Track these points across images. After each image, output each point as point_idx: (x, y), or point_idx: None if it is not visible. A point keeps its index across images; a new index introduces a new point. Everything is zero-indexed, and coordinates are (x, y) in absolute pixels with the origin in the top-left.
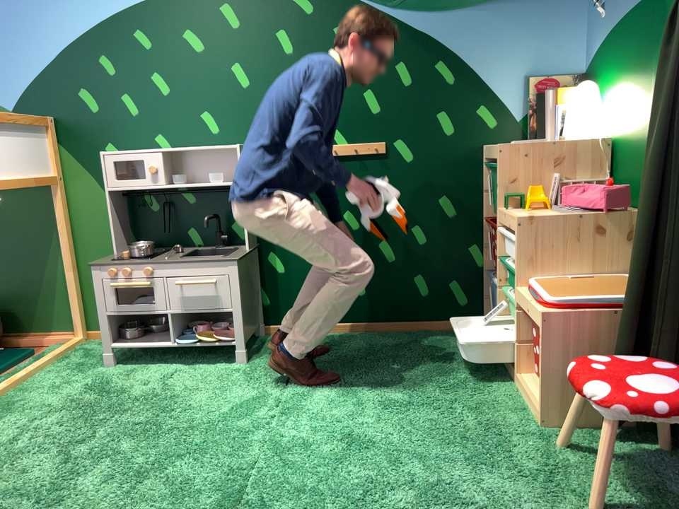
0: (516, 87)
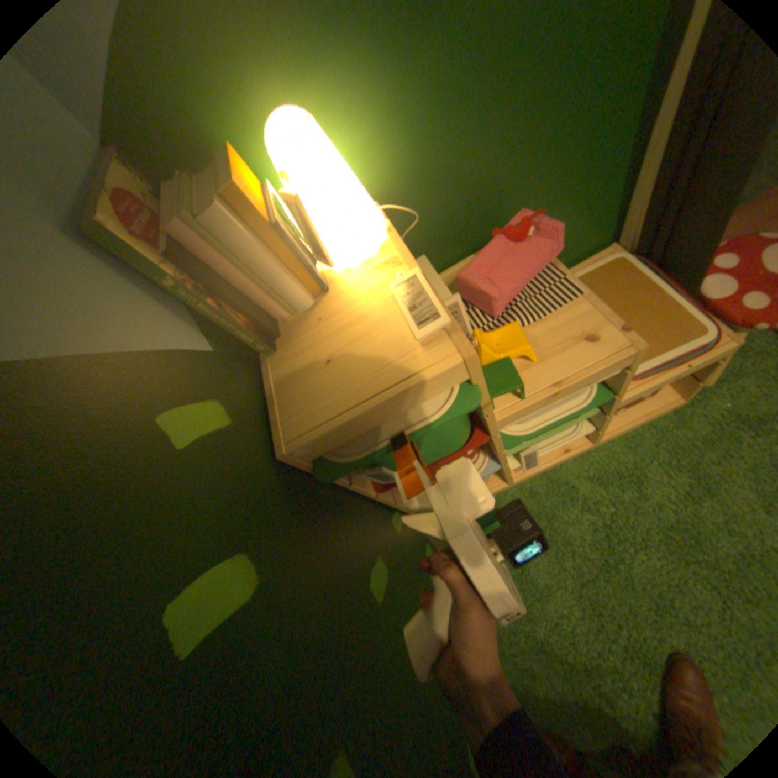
0: (103, 271)
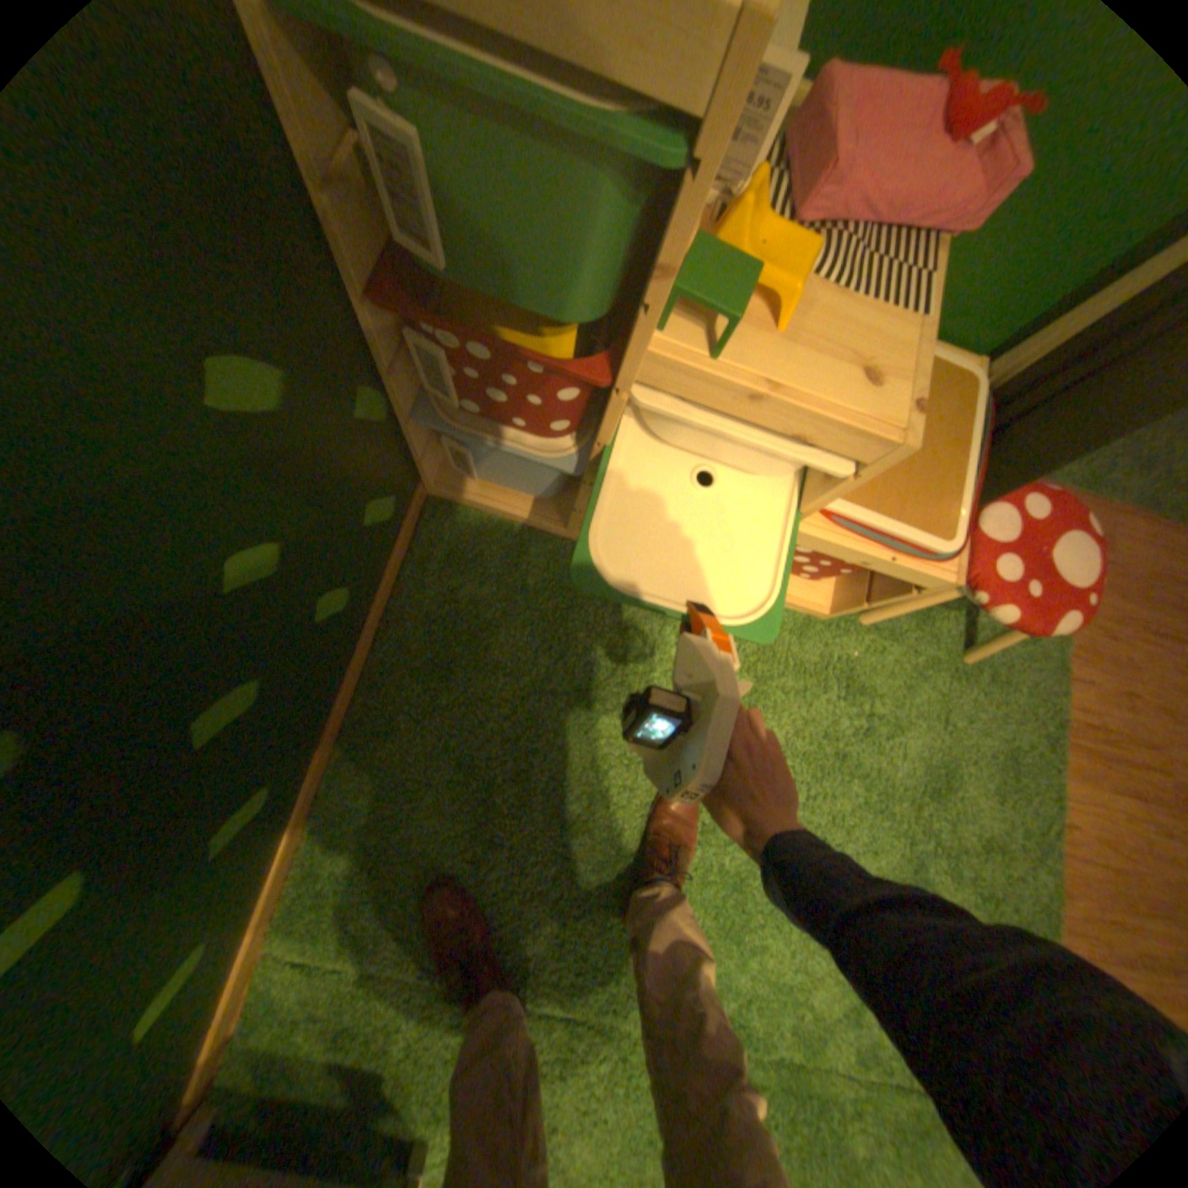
0: None
